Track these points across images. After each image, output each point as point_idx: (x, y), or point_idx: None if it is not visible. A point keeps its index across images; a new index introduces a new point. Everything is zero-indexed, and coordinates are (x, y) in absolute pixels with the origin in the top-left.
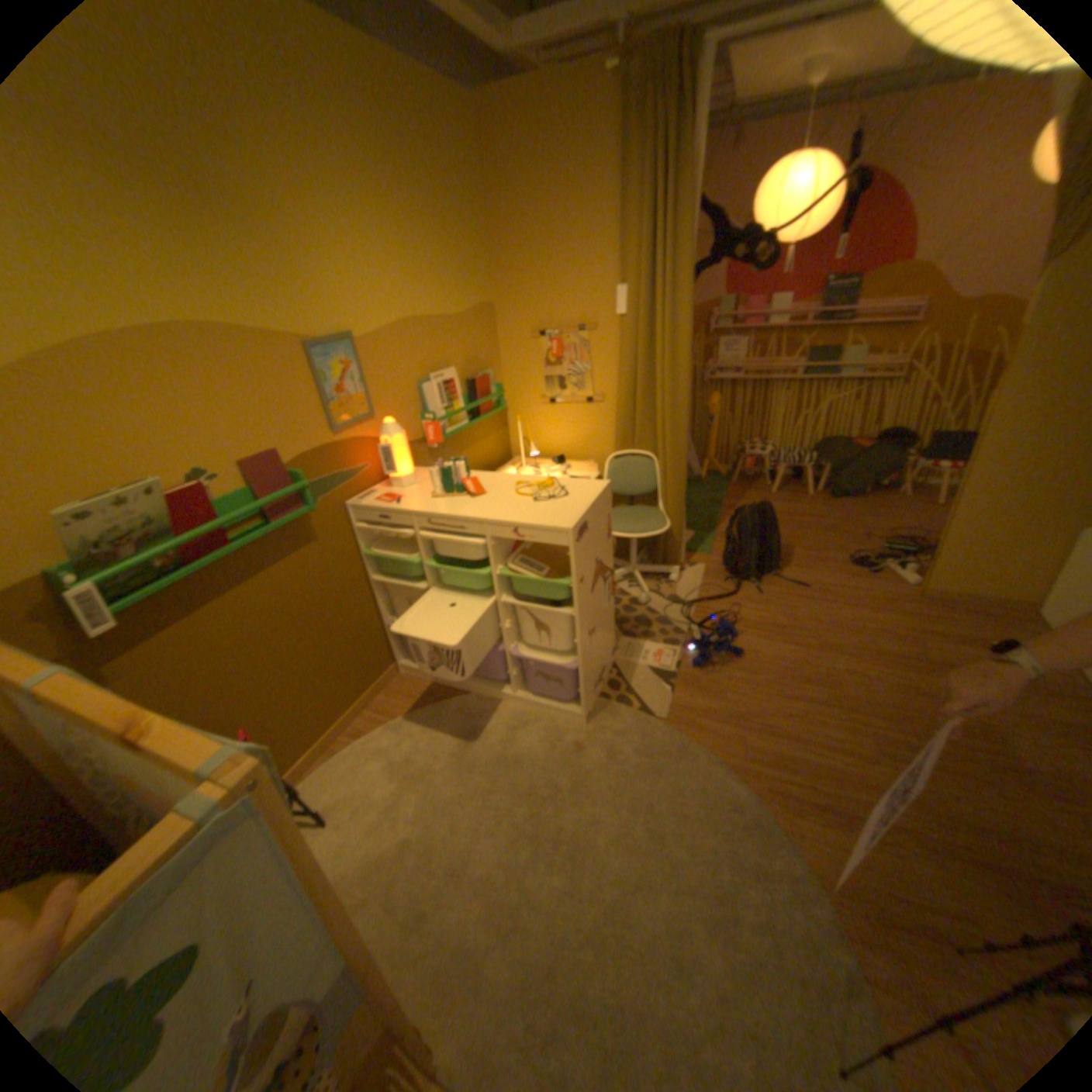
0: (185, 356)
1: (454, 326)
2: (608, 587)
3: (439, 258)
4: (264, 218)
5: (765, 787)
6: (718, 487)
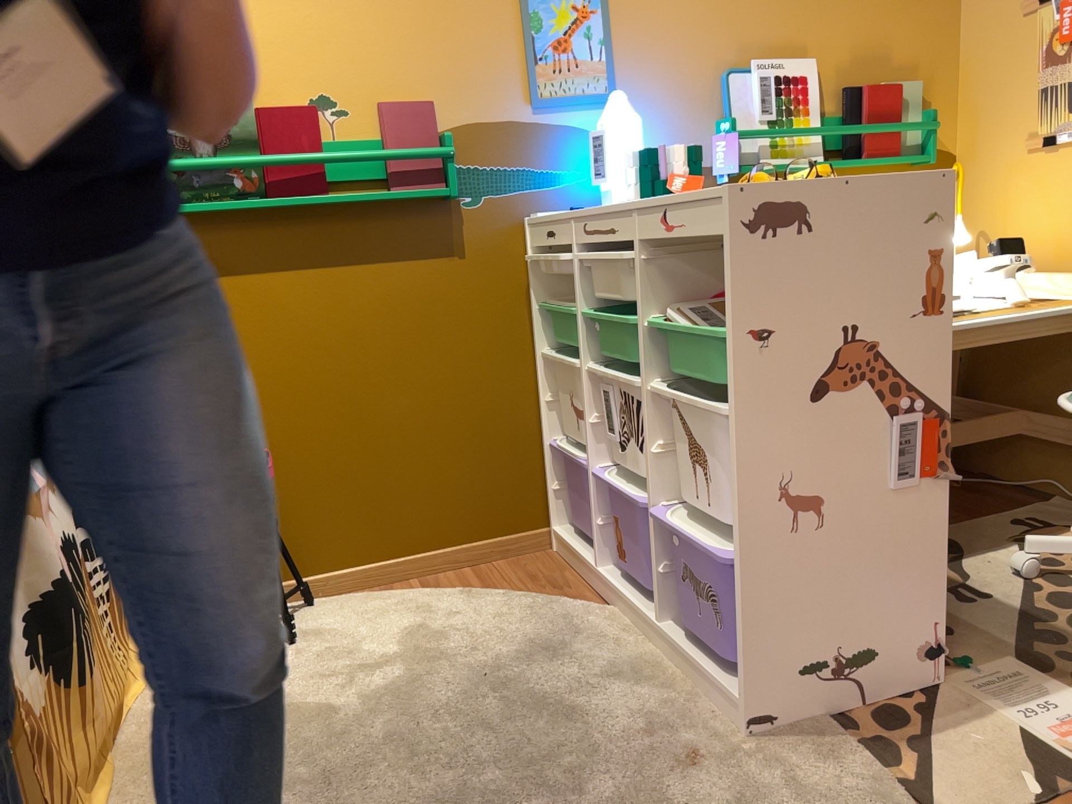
0: None
1: None
2: (899, 430)
3: None
4: None
5: None
6: None
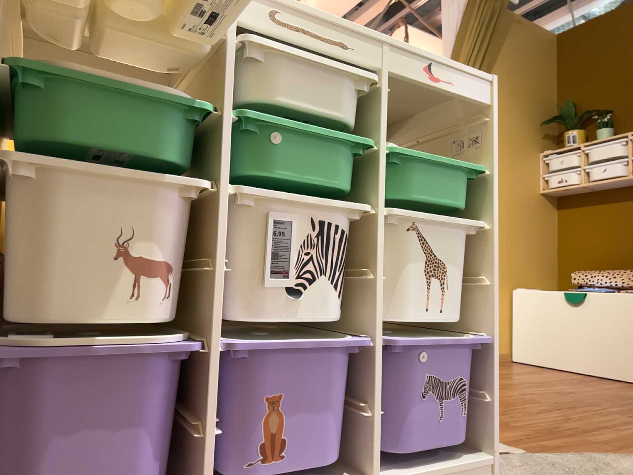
0: None
1: None
2: None
3: None
4: None
5: None
6: None
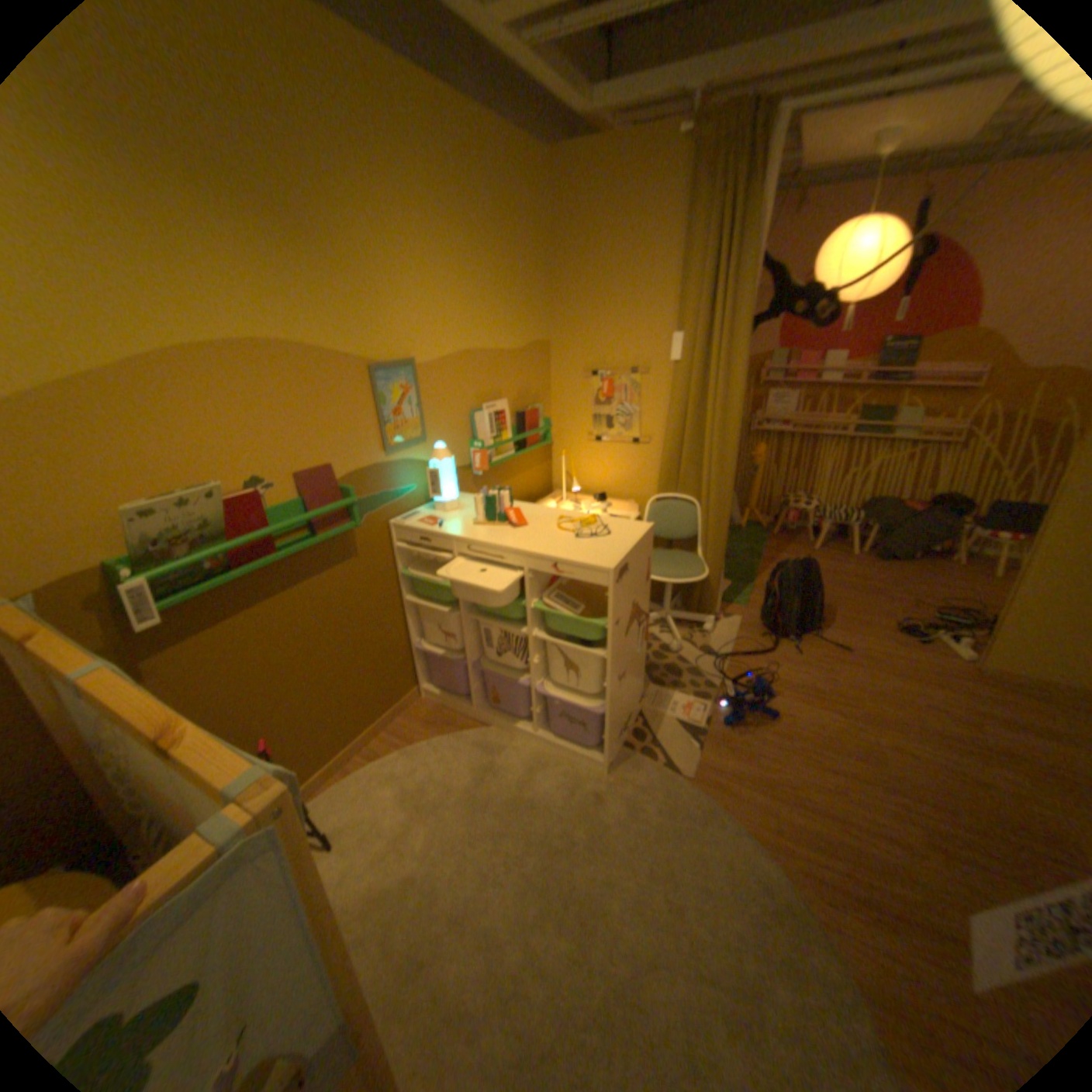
0: (258, 372)
1: (509, 361)
2: (641, 632)
3: (502, 297)
4: (346, 251)
5: (798, 868)
6: (758, 538)
